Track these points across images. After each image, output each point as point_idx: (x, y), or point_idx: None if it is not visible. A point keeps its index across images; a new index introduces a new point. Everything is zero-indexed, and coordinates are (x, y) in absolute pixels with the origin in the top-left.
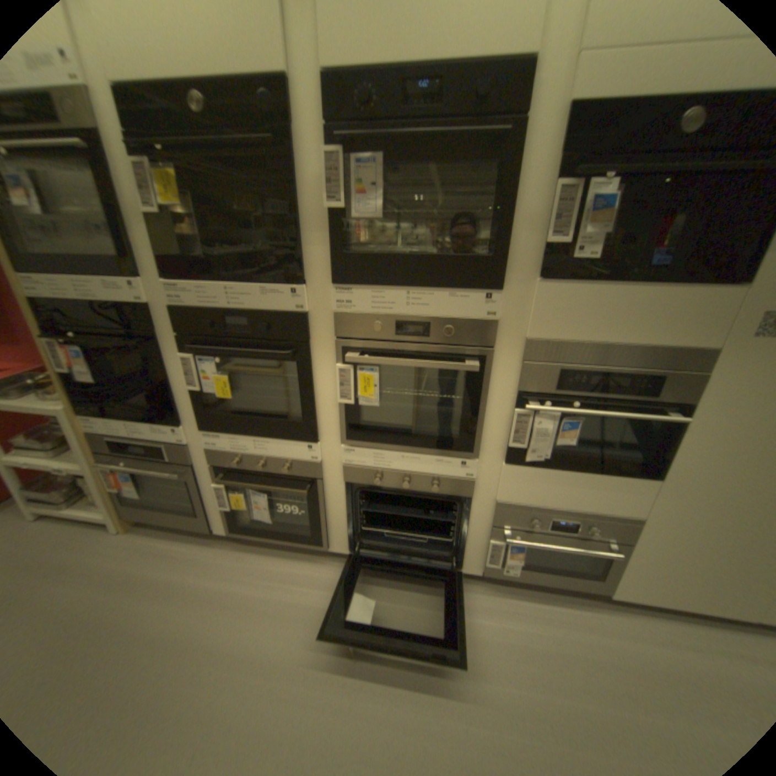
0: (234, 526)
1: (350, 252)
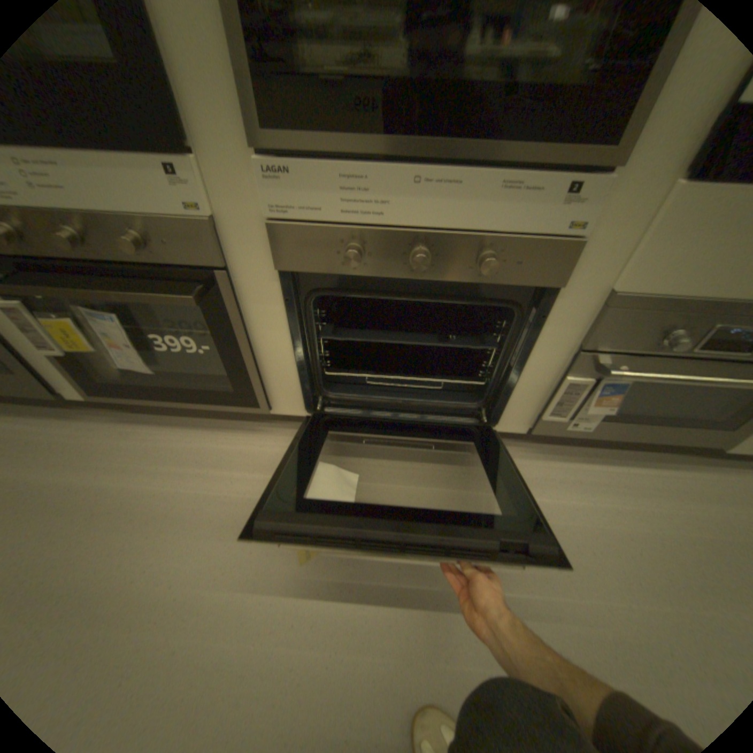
0: (91, 380)
1: None
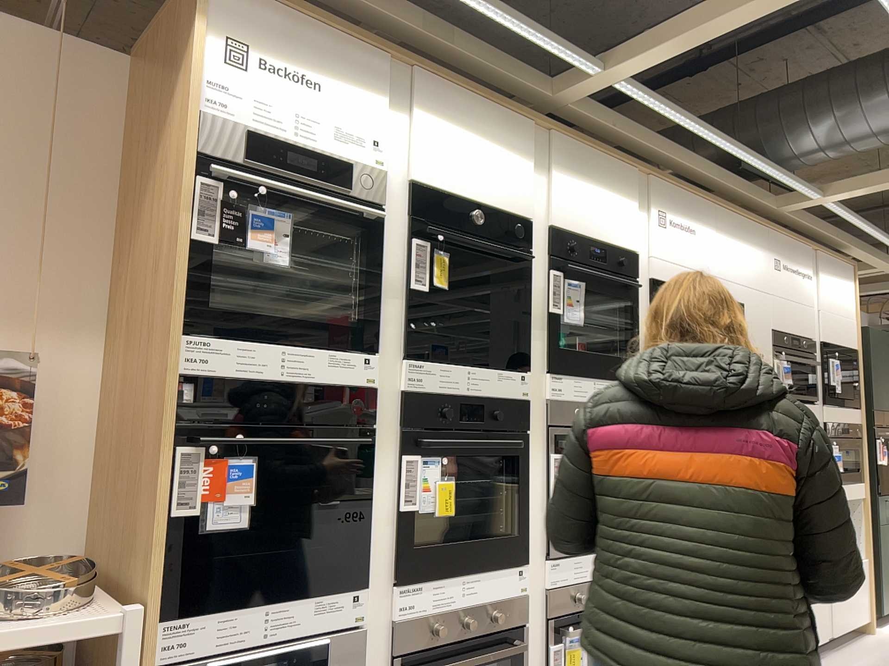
0: None
1: (556, 346)
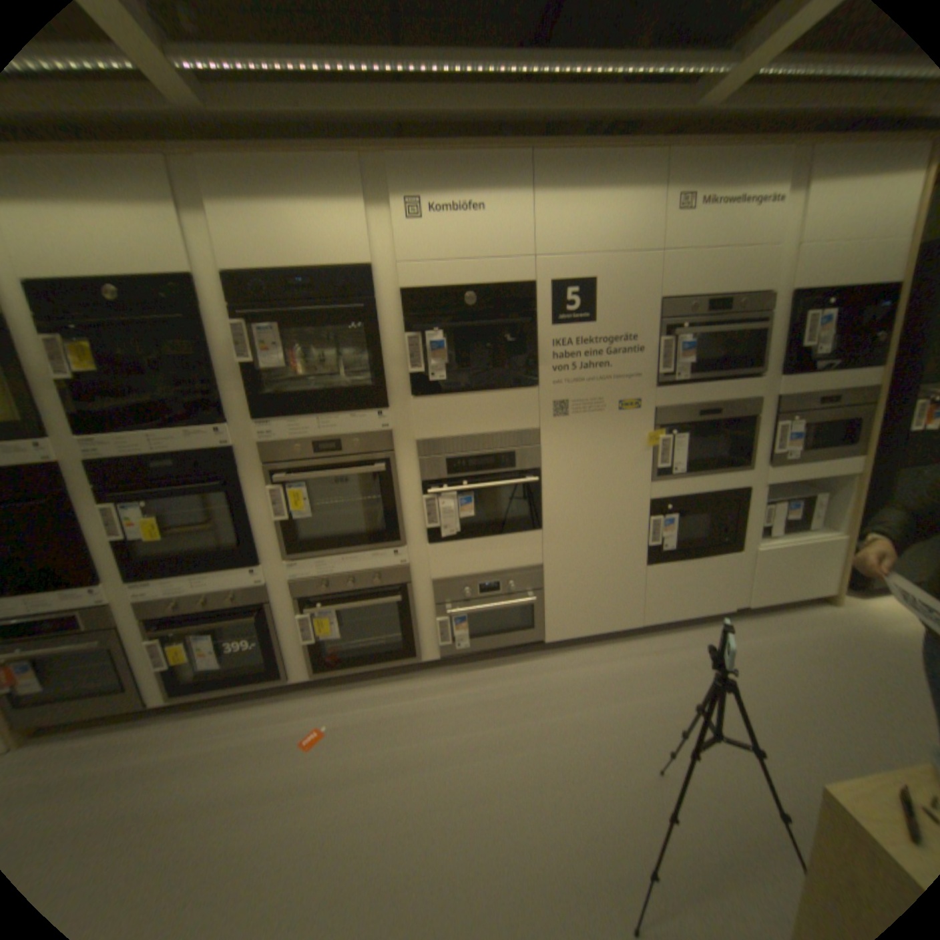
0: (174, 688)
1: (263, 395)
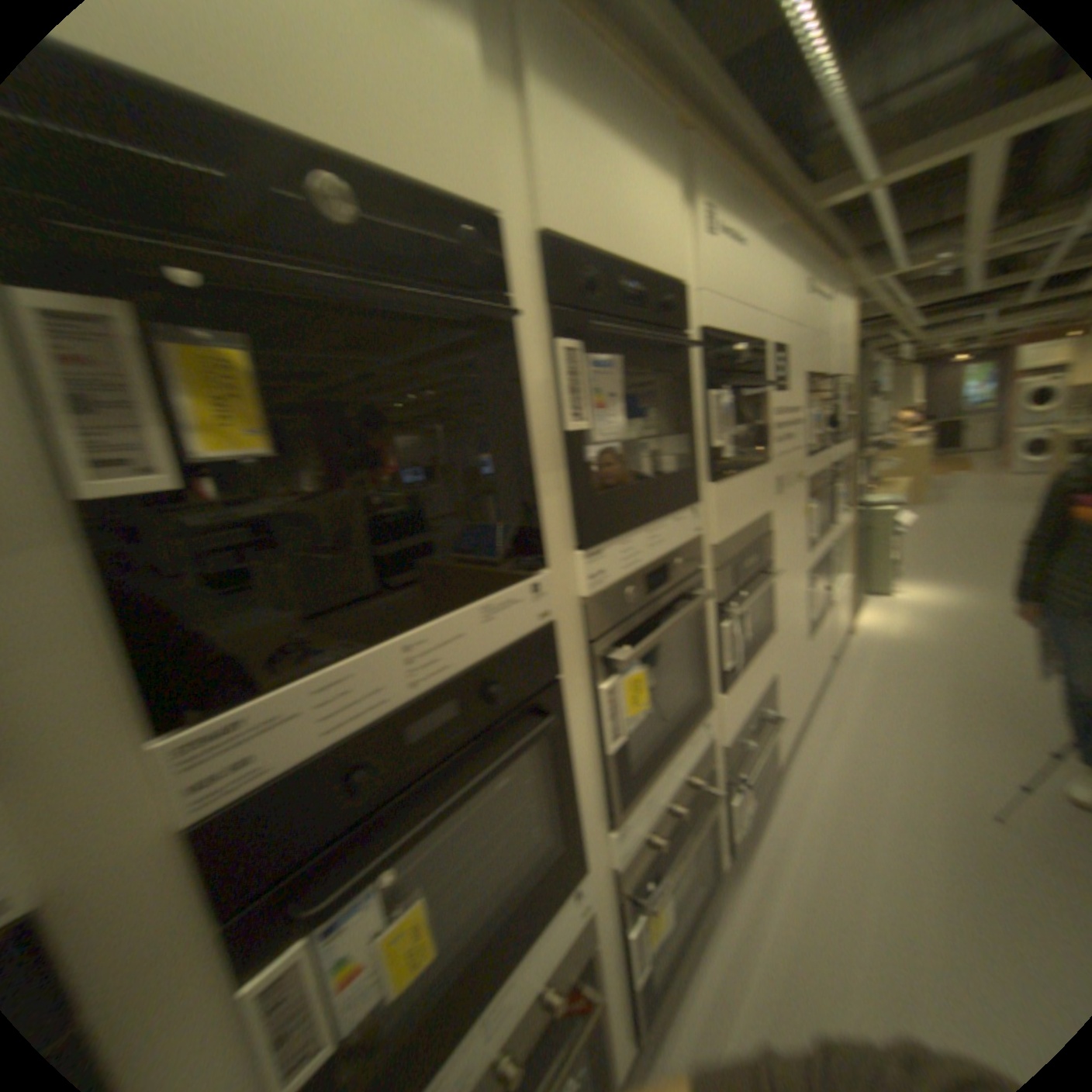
0: None
1: (595, 493)
